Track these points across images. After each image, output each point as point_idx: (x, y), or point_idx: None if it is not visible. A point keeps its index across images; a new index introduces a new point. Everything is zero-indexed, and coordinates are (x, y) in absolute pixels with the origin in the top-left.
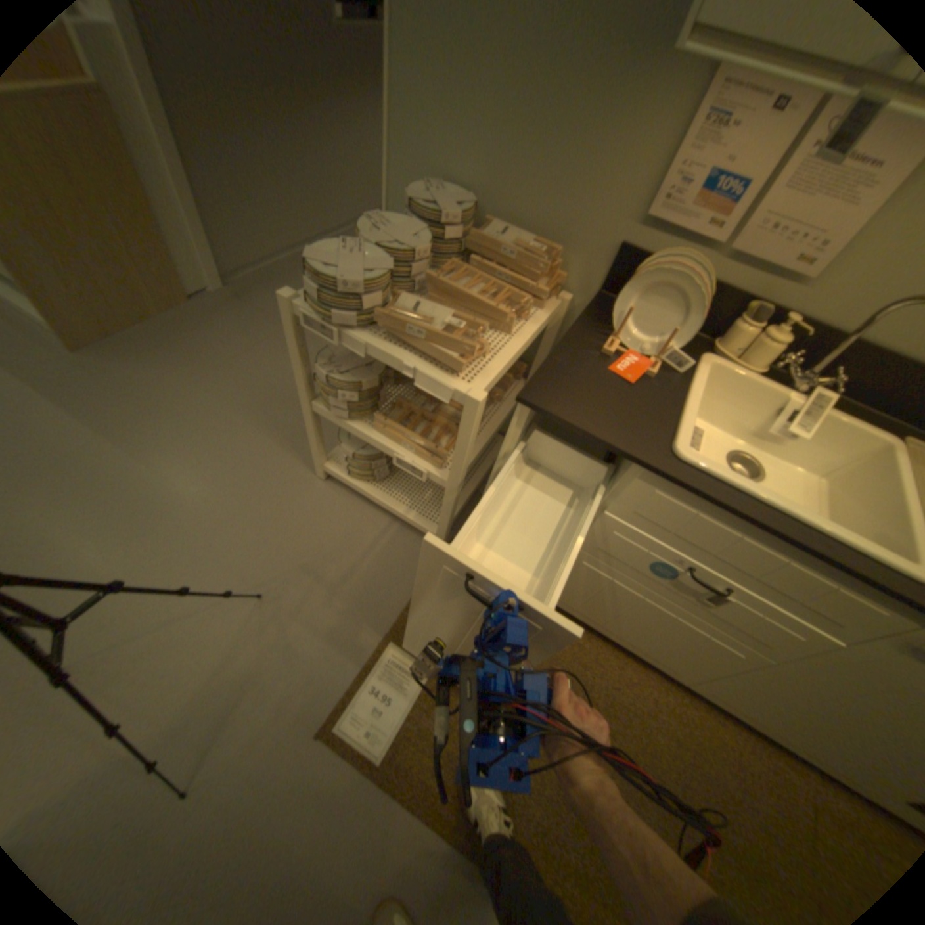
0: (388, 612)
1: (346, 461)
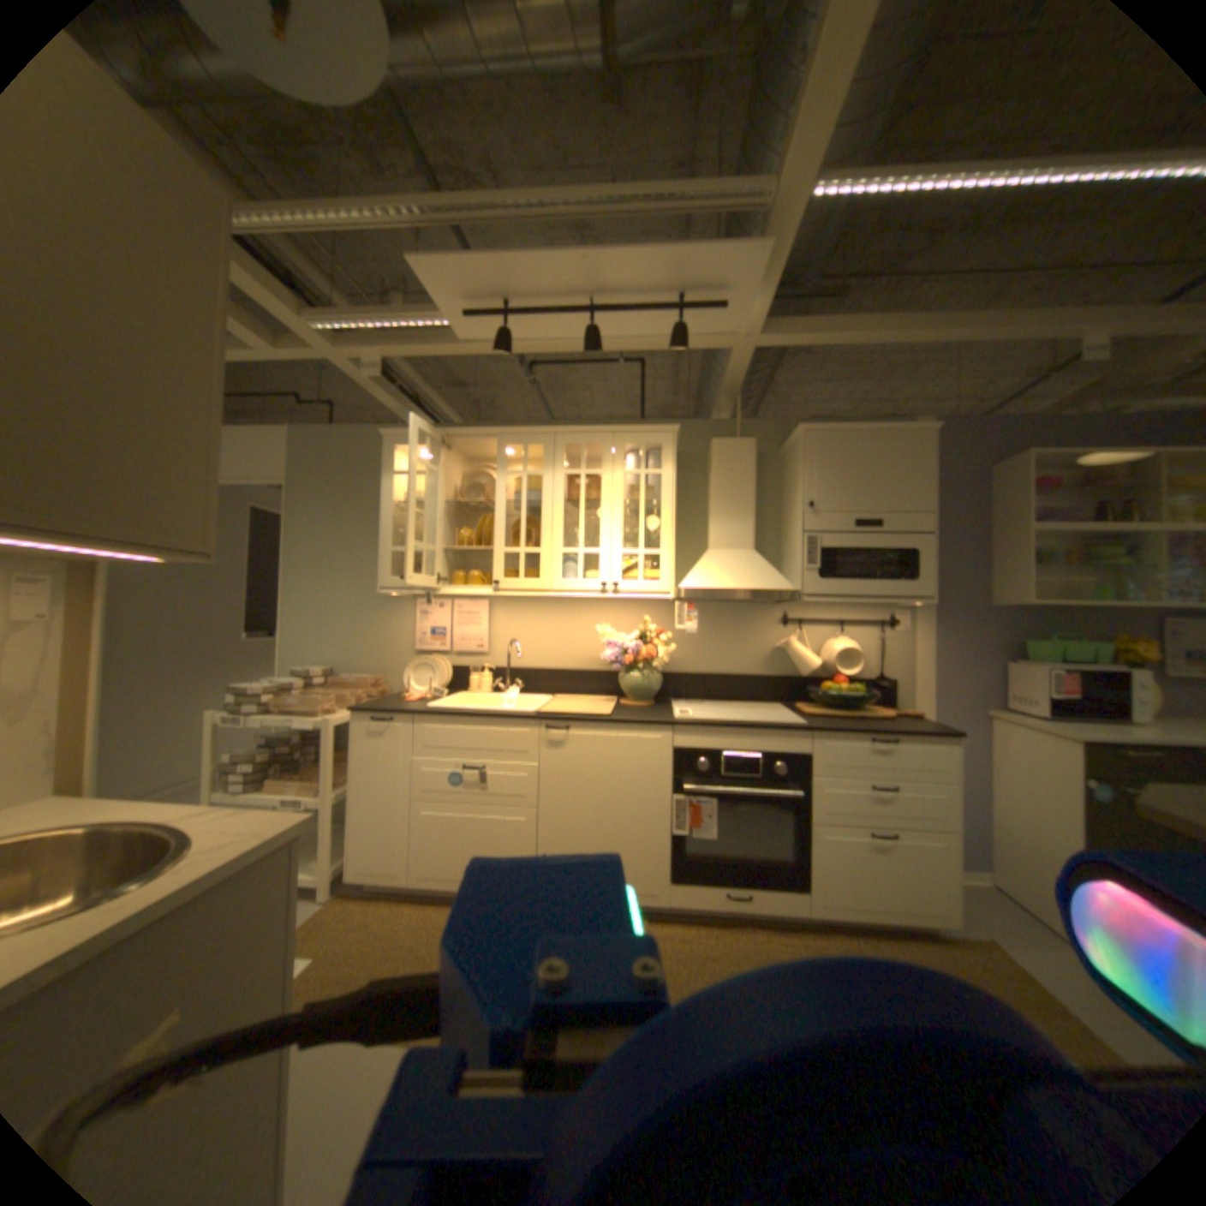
0: None
1: None
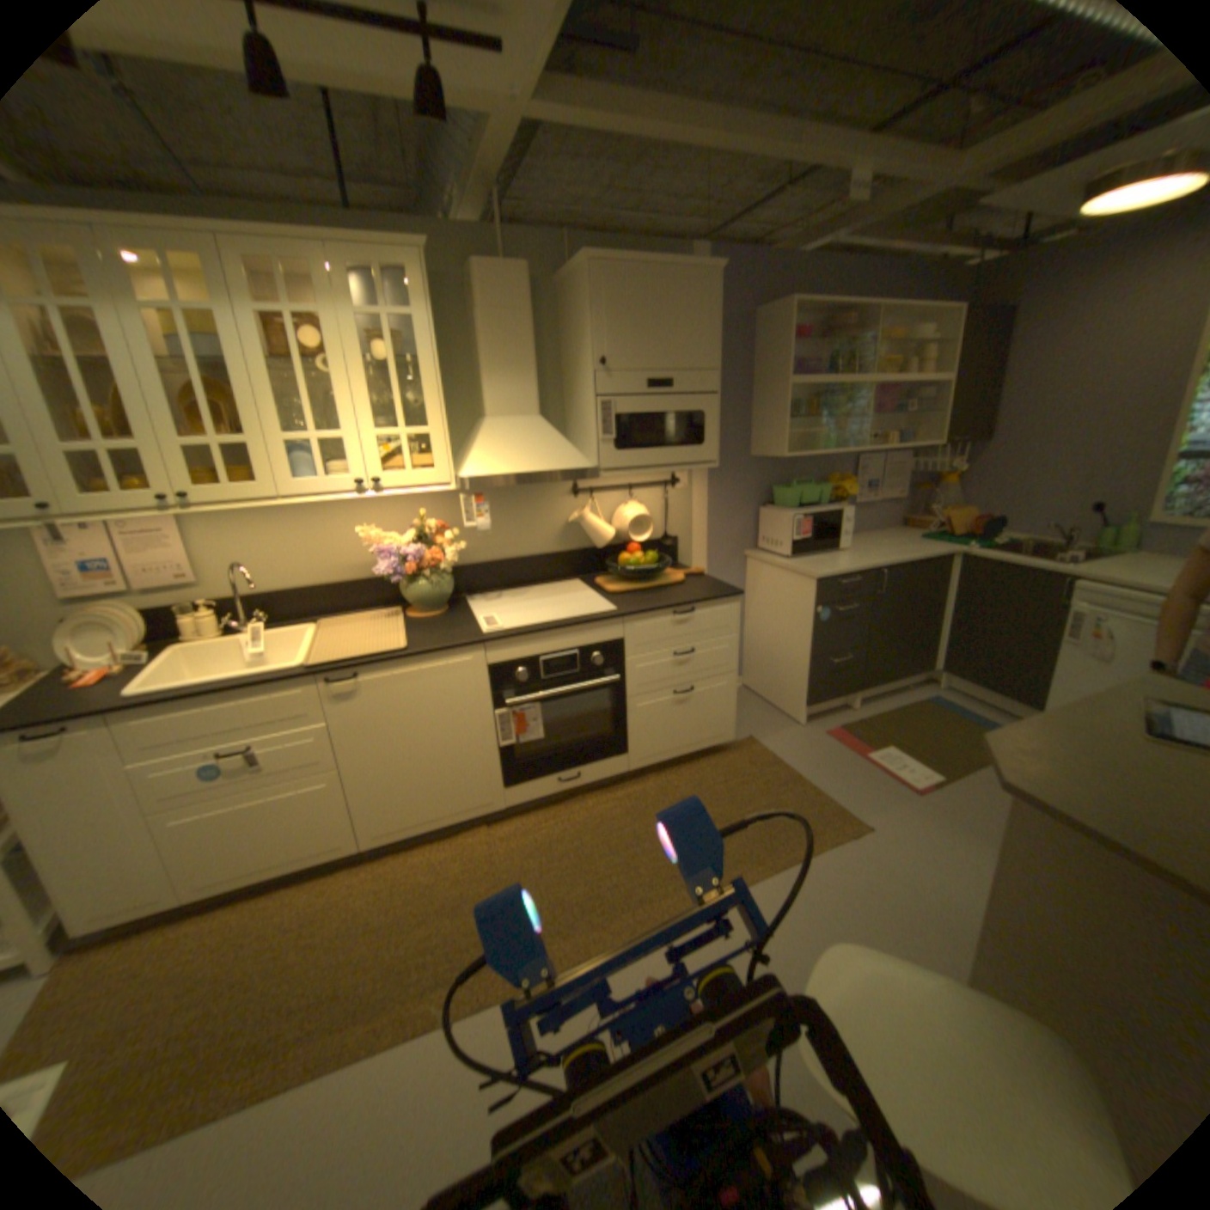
0: None
1: None
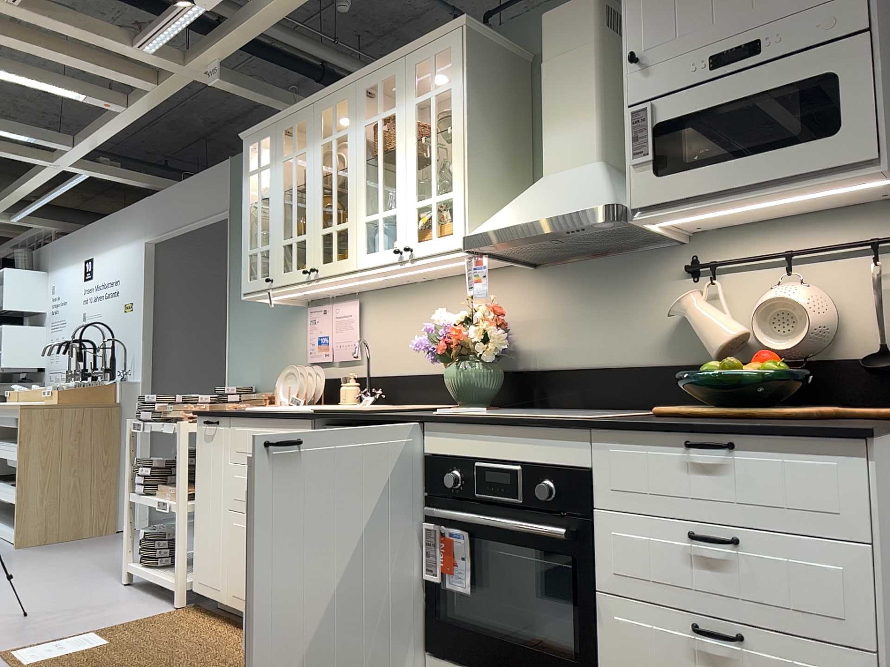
0: (106, 625)
1: (140, 544)
